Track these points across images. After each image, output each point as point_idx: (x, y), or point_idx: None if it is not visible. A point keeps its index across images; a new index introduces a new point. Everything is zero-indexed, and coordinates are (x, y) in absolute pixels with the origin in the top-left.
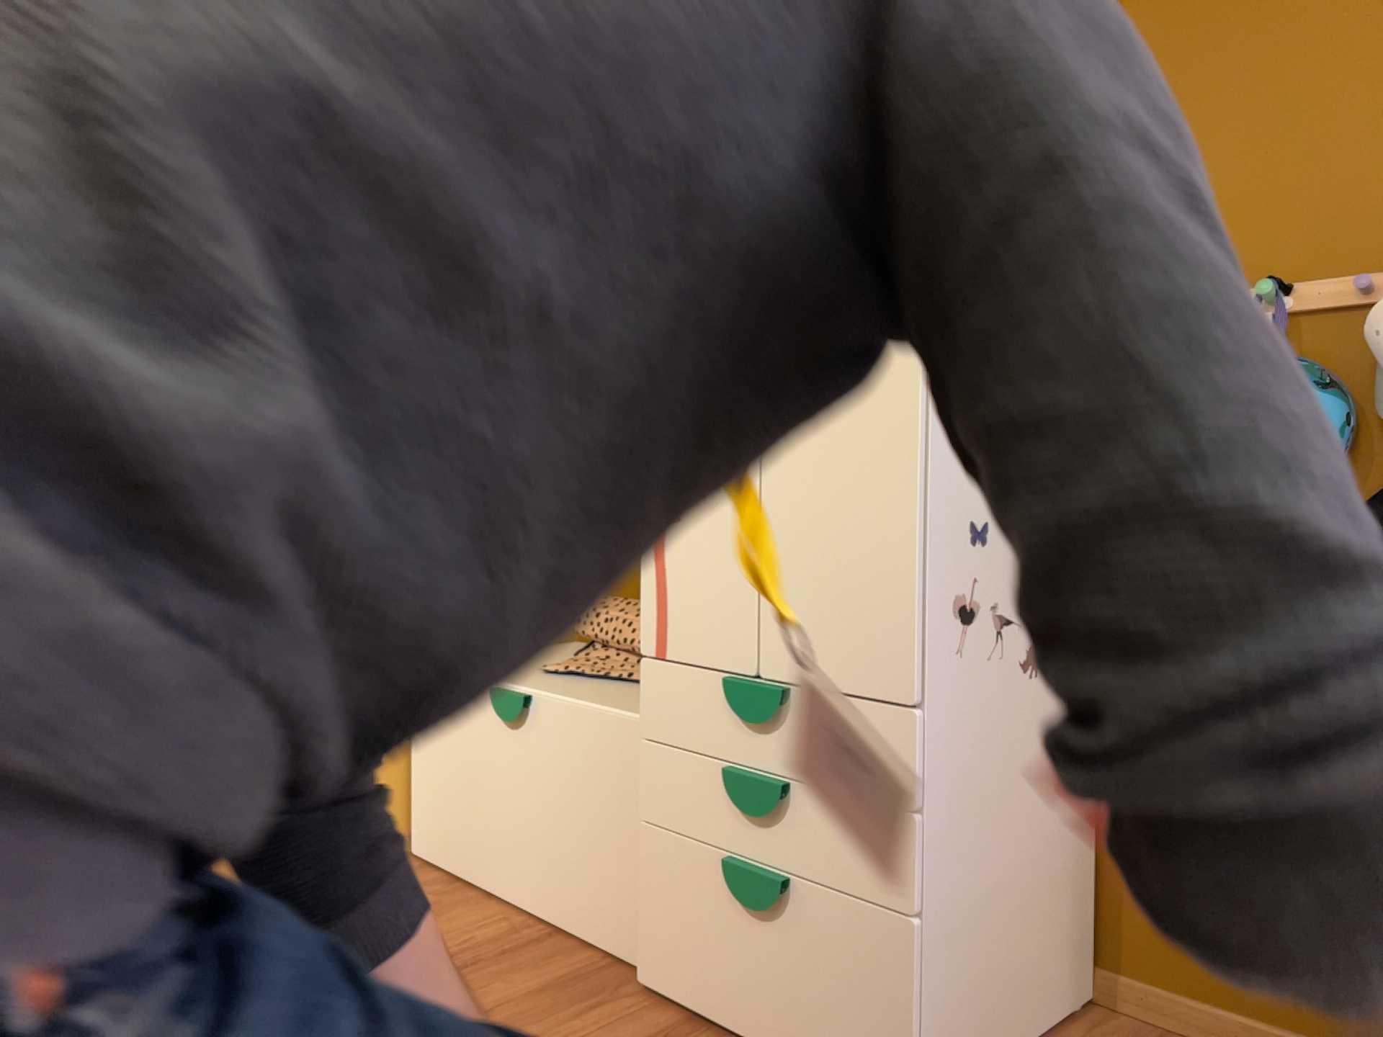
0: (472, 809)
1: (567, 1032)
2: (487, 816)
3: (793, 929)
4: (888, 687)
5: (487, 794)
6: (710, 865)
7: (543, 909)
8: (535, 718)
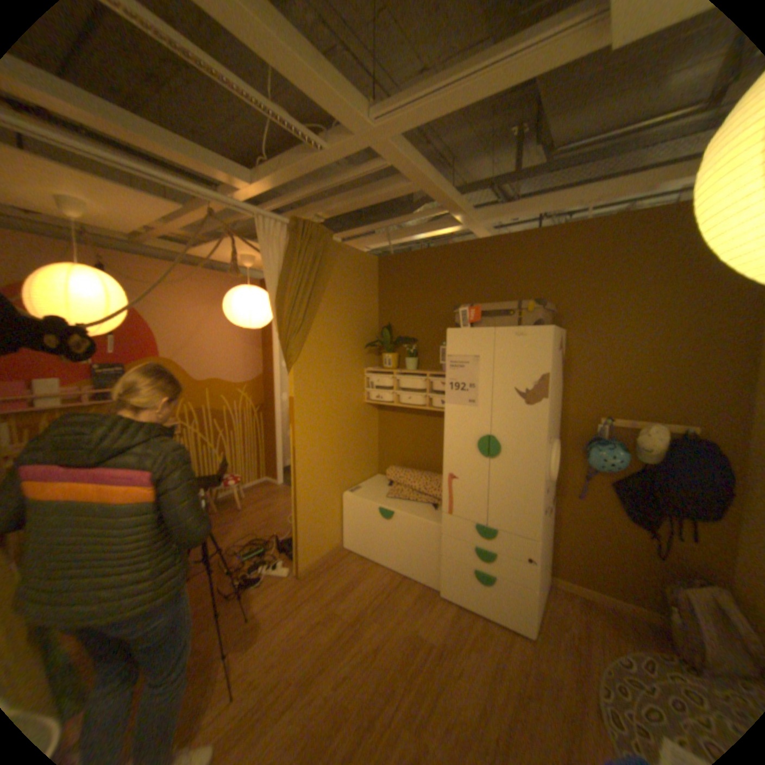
0: (371, 540)
1: (432, 618)
2: (377, 543)
3: (497, 590)
4: (531, 536)
5: (377, 537)
6: (468, 570)
7: (400, 571)
8: (397, 519)
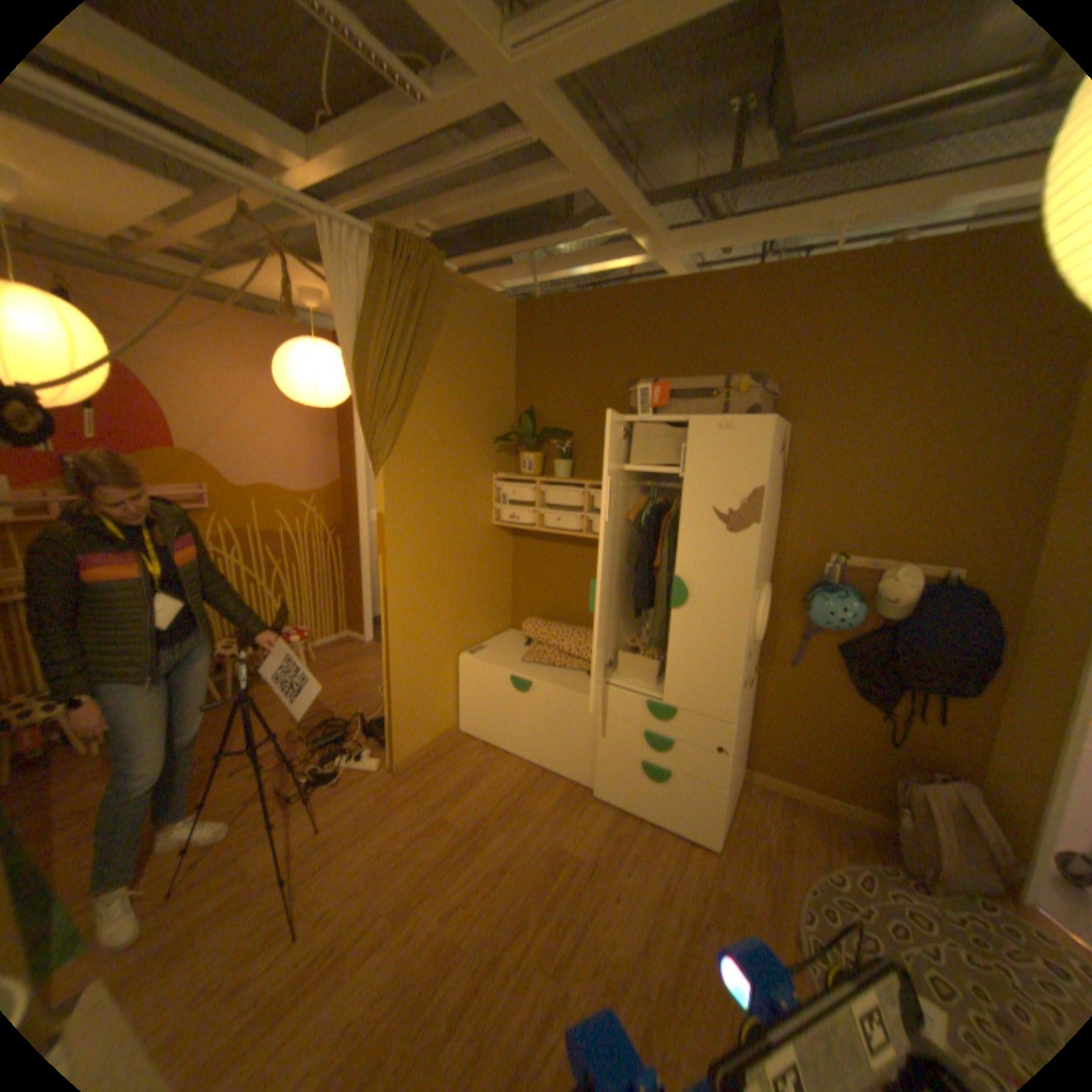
0: (498, 720)
1: (582, 826)
2: (508, 724)
3: (672, 788)
4: (723, 717)
5: (508, 716)
6: (633, 762)
7: (539, 762)
8: (536, 692)
